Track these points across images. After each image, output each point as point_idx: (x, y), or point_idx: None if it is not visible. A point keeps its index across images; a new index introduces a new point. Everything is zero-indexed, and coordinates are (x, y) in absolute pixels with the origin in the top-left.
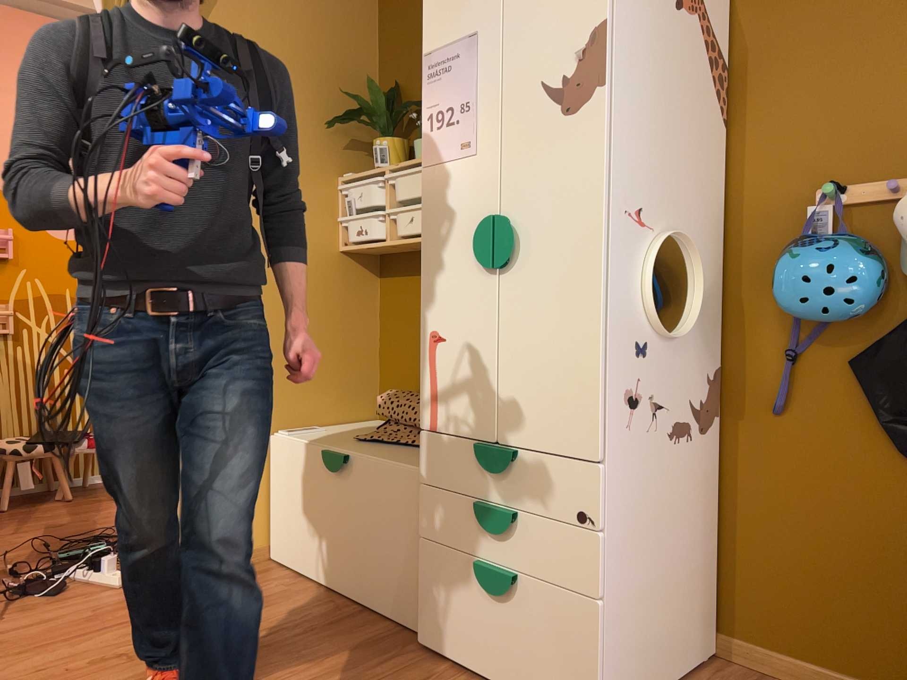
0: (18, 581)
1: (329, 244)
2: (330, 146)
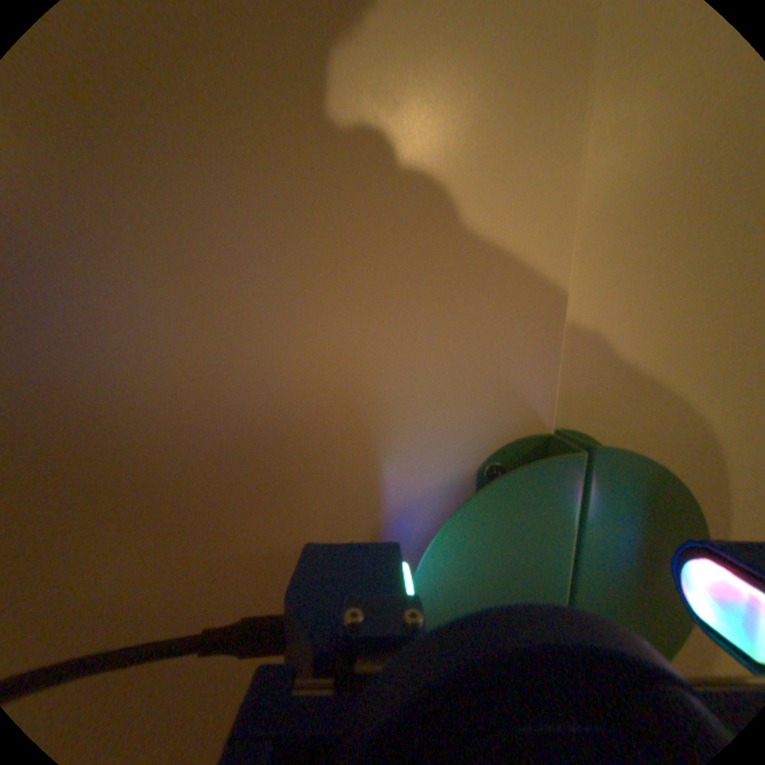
0: None
1: None
2: None
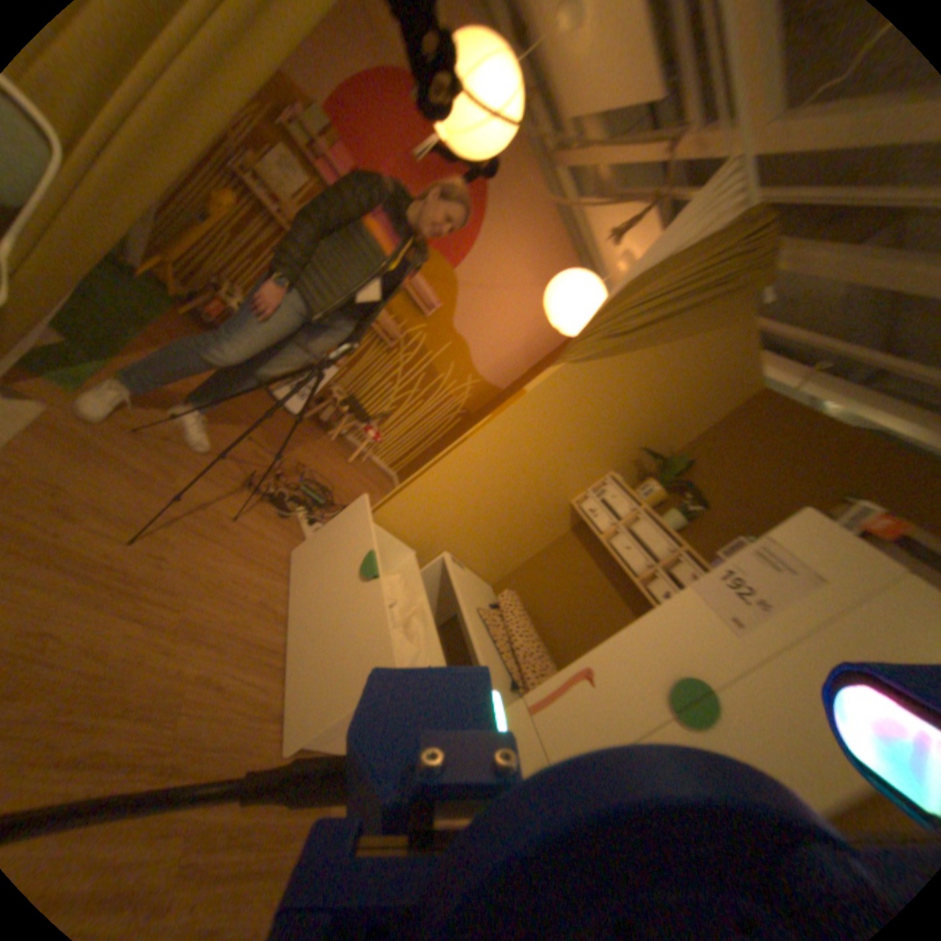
0: (273, 490)
1: (568, 497)
2: (625, 455)
